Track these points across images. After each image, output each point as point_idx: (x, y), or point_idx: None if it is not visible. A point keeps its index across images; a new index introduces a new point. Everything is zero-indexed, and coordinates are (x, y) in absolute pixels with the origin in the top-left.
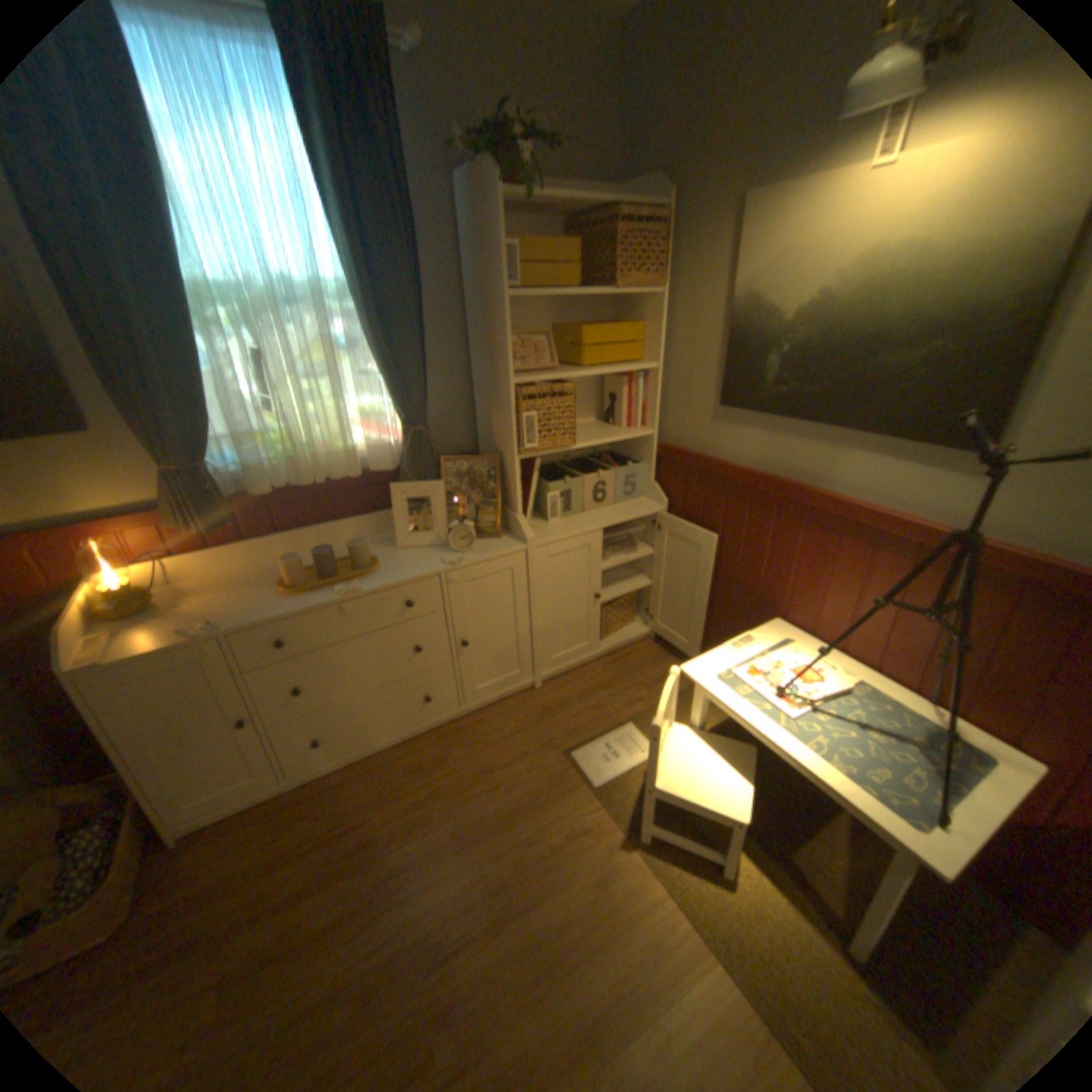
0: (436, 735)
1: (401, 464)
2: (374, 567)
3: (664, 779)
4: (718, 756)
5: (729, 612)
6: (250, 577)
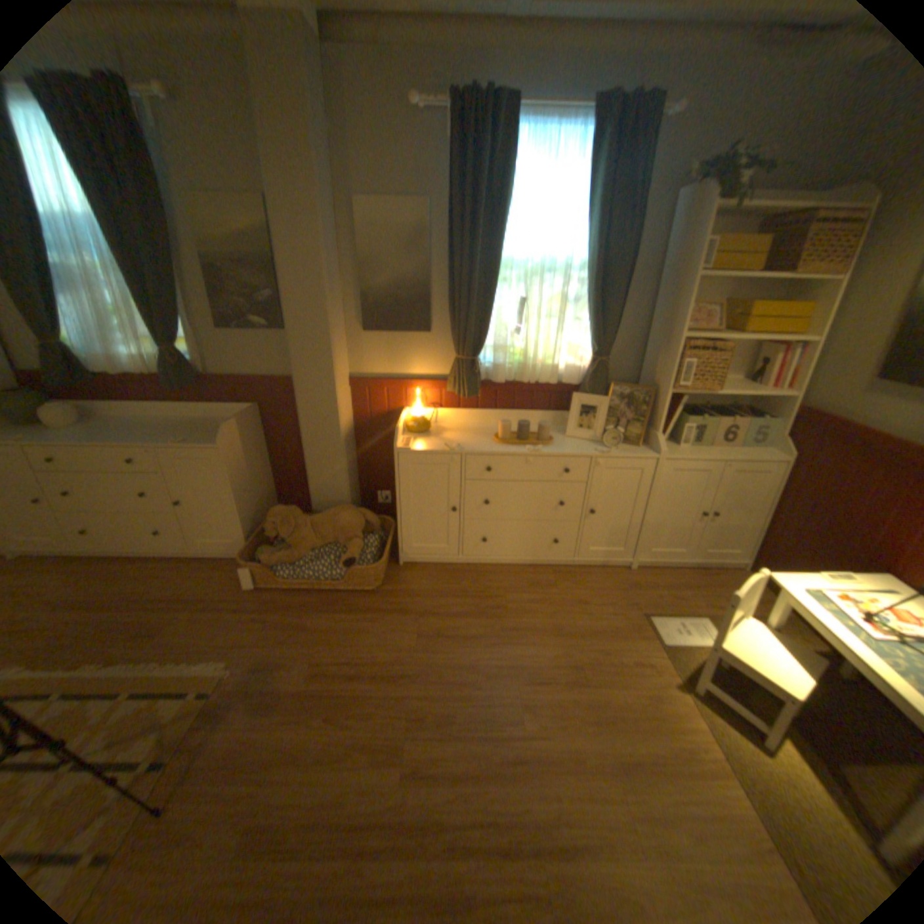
0: (552, 569)
1: (582, 382)
2: (550, 441)
3: (731, 645)
4: (786, 652)
5: (835, 562)
6: (477, 430)
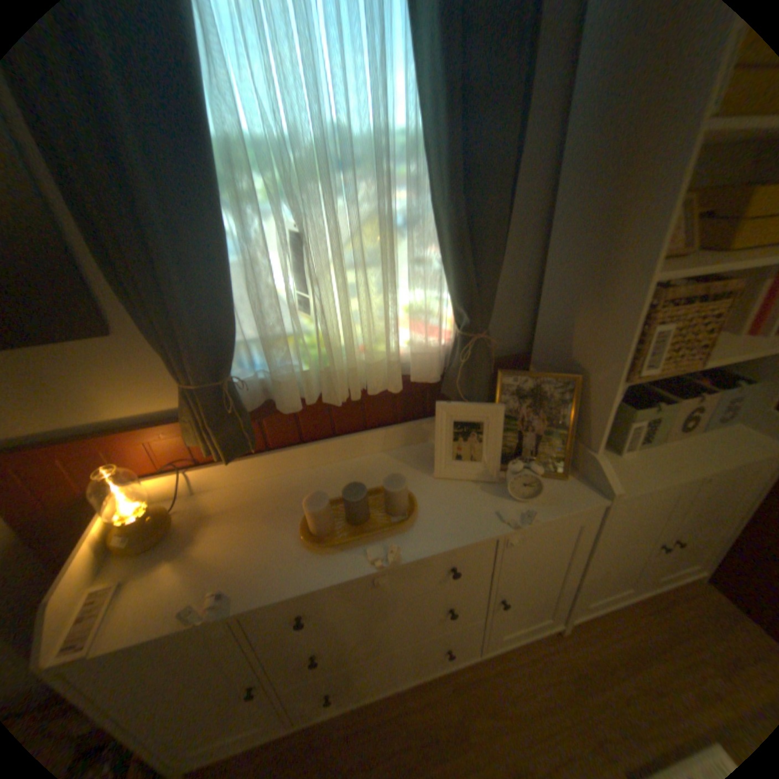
0: (453, 684)
1: (448, 374)
2: (415, 517)
3: None
4: None
5: None
6: (273, 501)
